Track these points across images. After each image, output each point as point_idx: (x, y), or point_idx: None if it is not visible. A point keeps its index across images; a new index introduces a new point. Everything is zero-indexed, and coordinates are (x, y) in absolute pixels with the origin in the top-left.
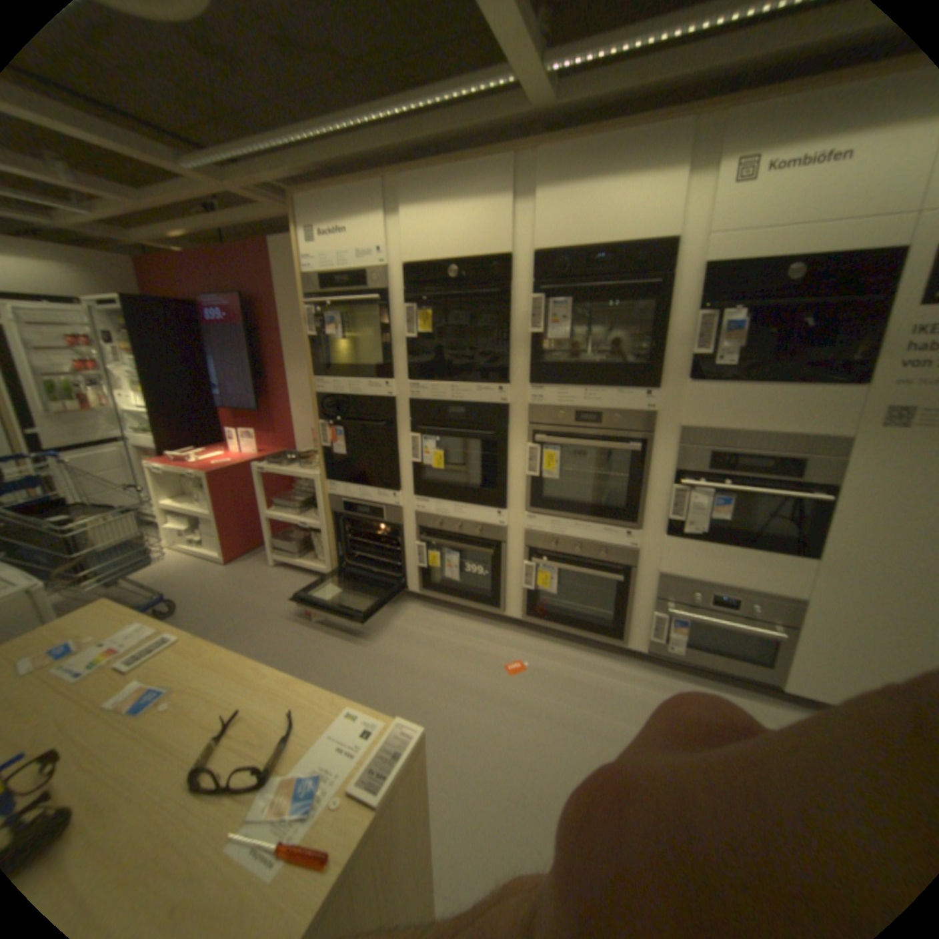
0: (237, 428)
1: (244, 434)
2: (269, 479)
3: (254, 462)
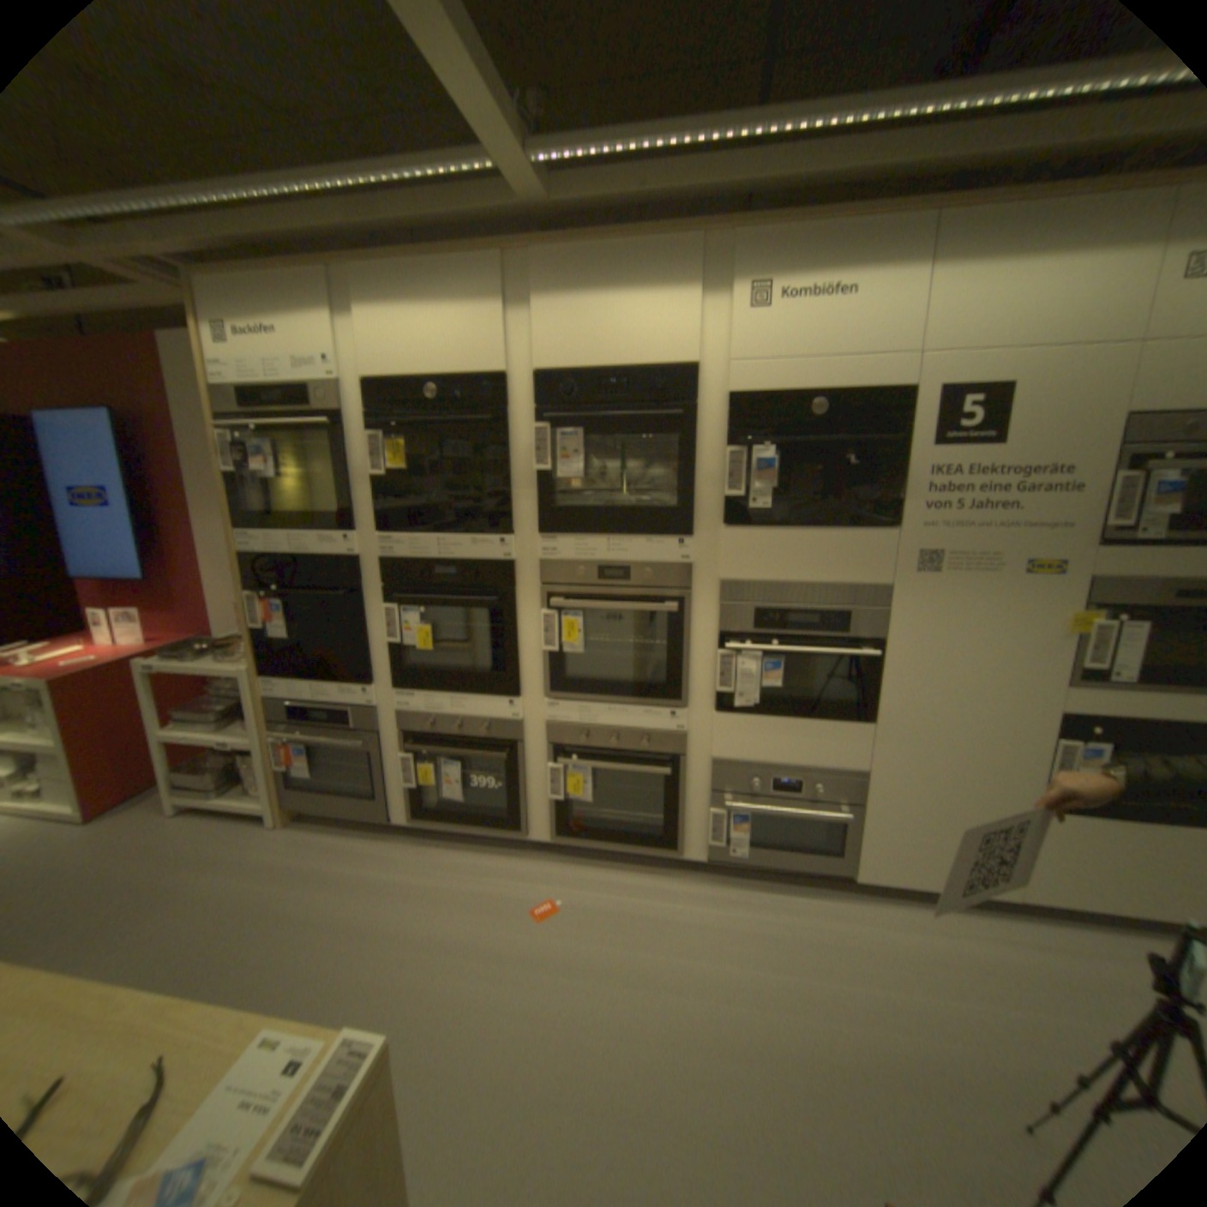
0: (103, 606)
1: (115, 615)
2: (159, 681)
3: (132, 657)
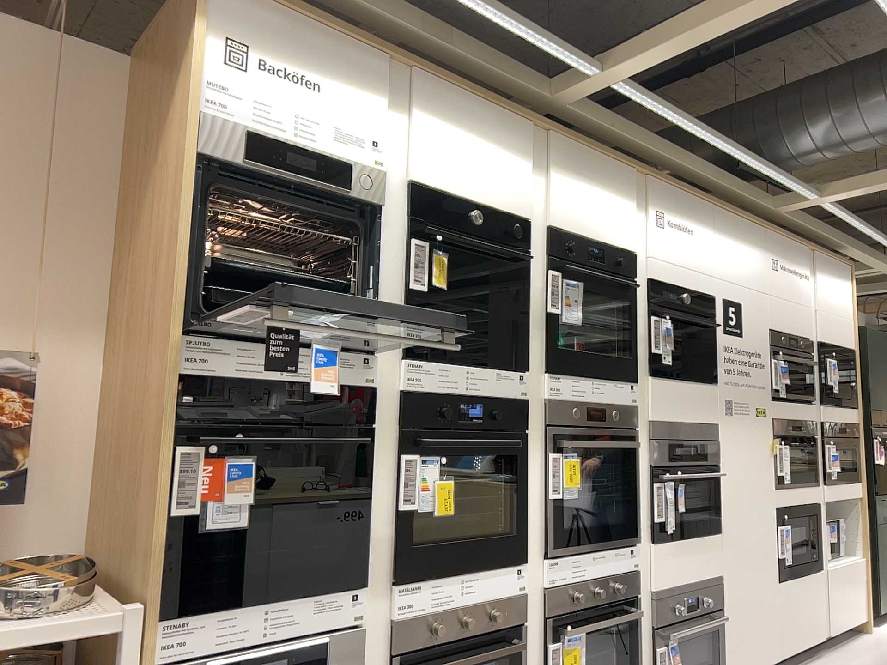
0: None
1: None
2: None
3: None
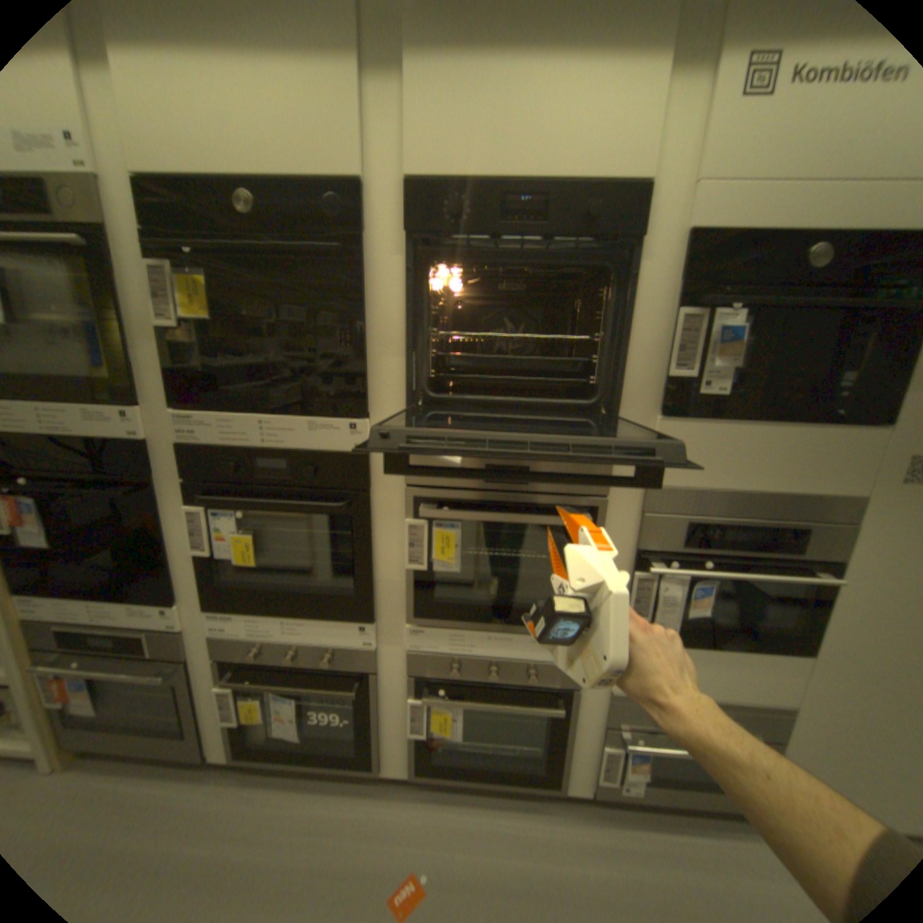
0: None
1: None
2: None
3: None
